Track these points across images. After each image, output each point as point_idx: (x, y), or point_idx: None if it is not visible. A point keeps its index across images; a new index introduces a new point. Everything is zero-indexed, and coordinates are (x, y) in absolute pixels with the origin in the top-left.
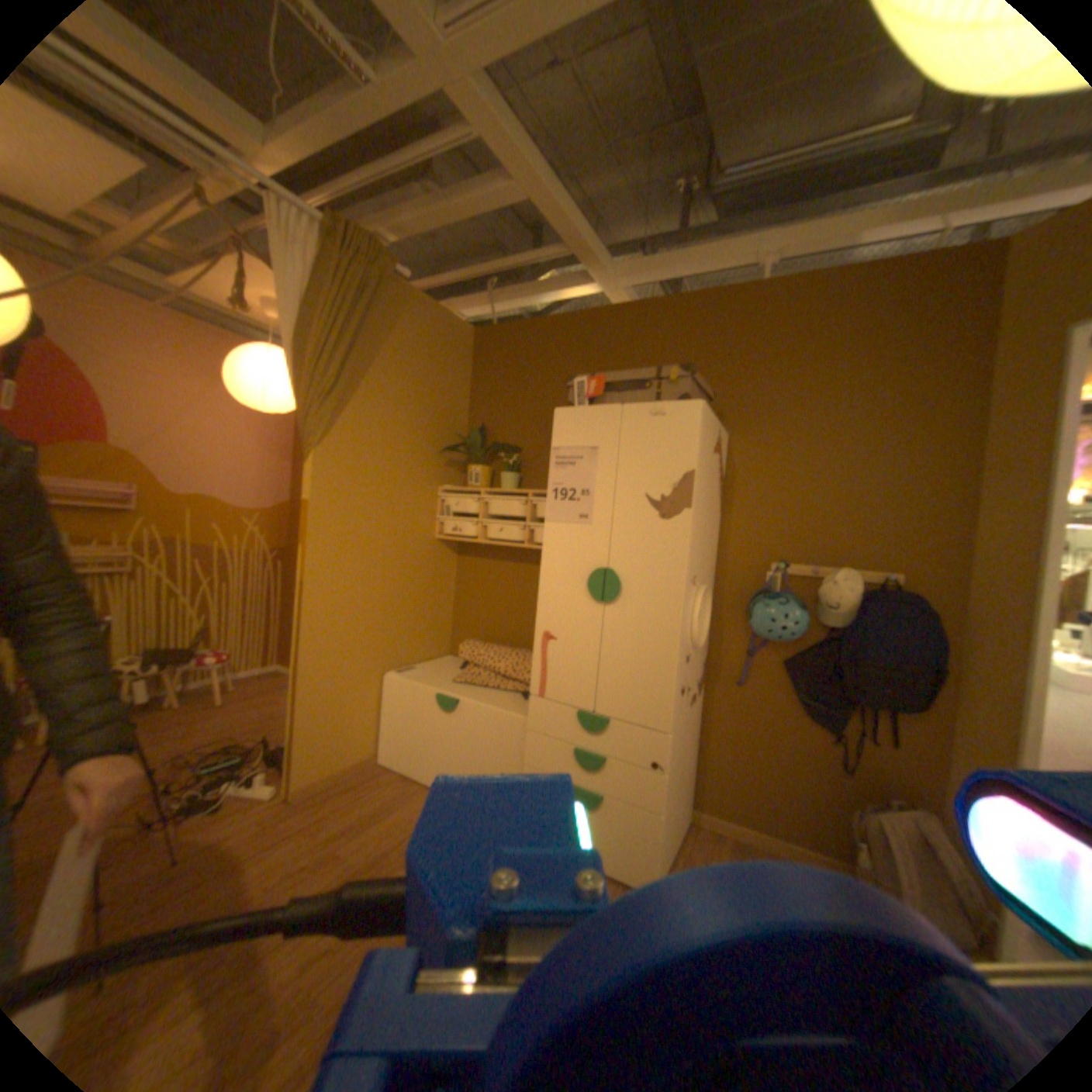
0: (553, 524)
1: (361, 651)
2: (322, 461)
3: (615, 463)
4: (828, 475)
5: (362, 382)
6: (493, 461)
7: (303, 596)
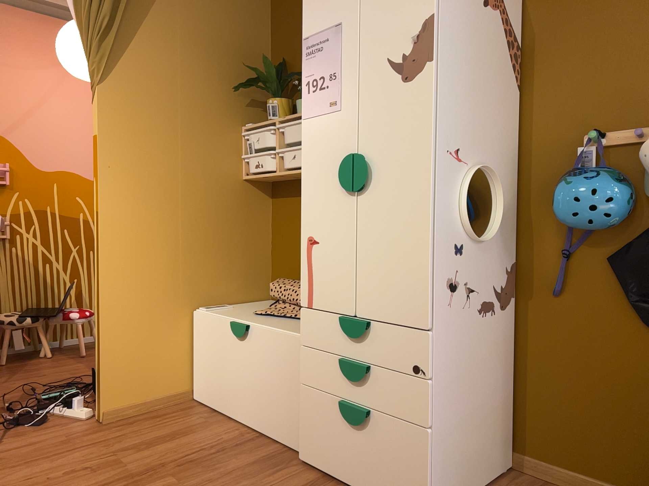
0: (309, 120)
1: (165, 284)
2: (108, 97)
3: (358, 36)
4: (646, 10)
5: (145, 23)
6: (294, 95)
7: (99, 225)
